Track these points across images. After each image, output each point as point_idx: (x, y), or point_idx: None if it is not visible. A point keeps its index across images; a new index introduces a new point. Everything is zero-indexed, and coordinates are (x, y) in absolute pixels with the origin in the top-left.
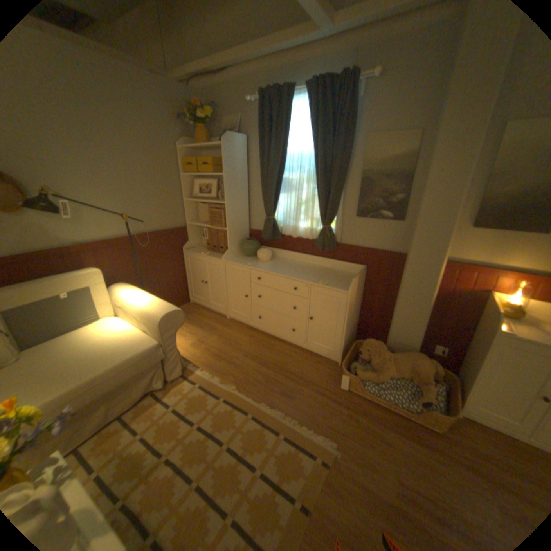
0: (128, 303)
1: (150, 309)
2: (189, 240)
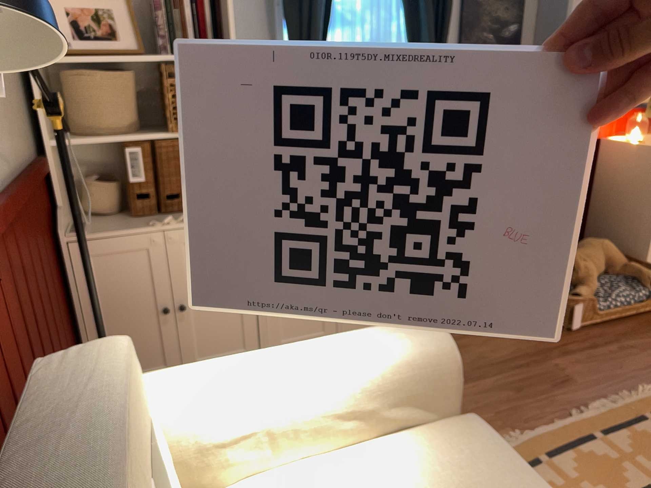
0: (282, 399)
1: (396, 355)
2: (56, 205)
